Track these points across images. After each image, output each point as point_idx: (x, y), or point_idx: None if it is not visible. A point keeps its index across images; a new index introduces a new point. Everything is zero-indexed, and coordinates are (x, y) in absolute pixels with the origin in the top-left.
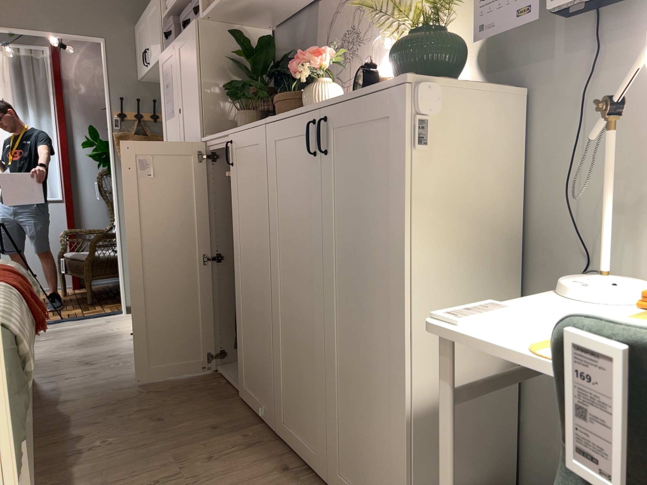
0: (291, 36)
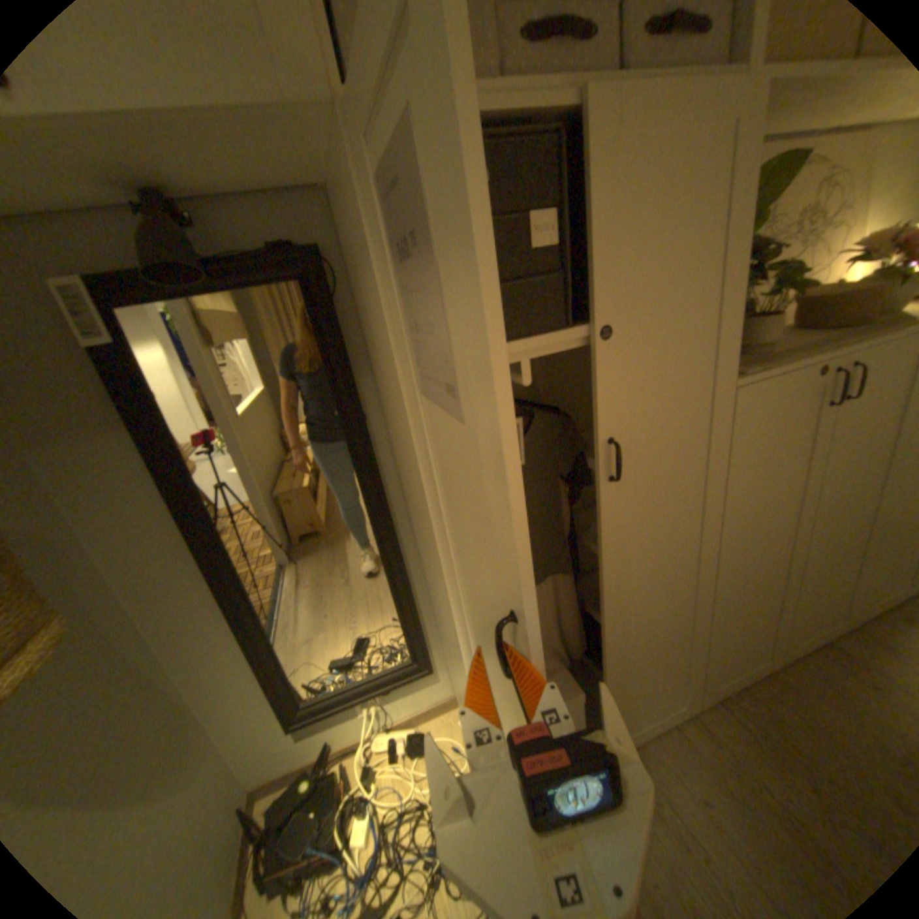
0: None
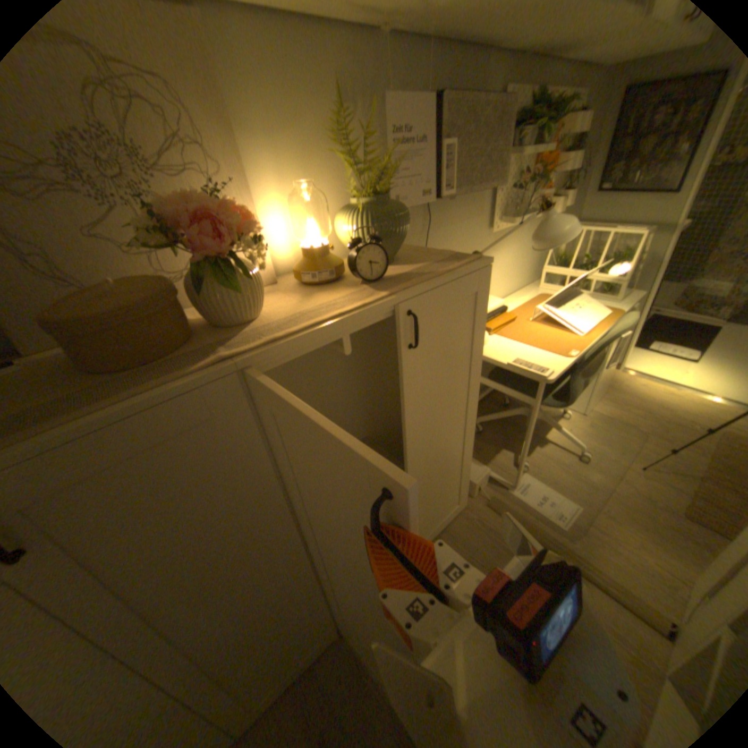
0: None
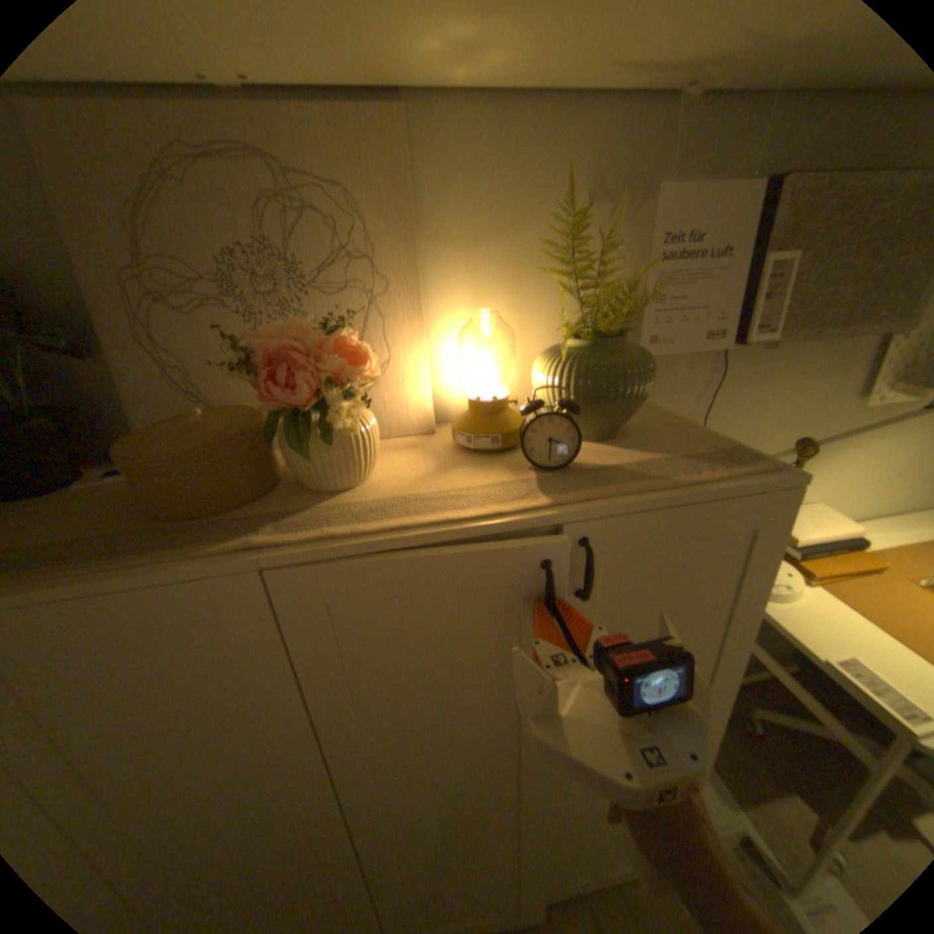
0: None
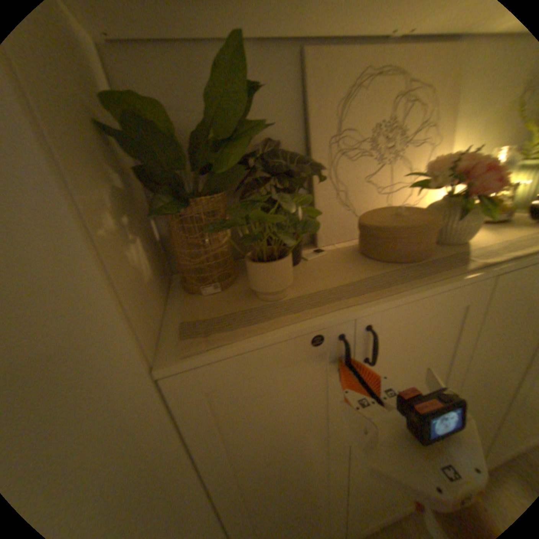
0: (199, 84)
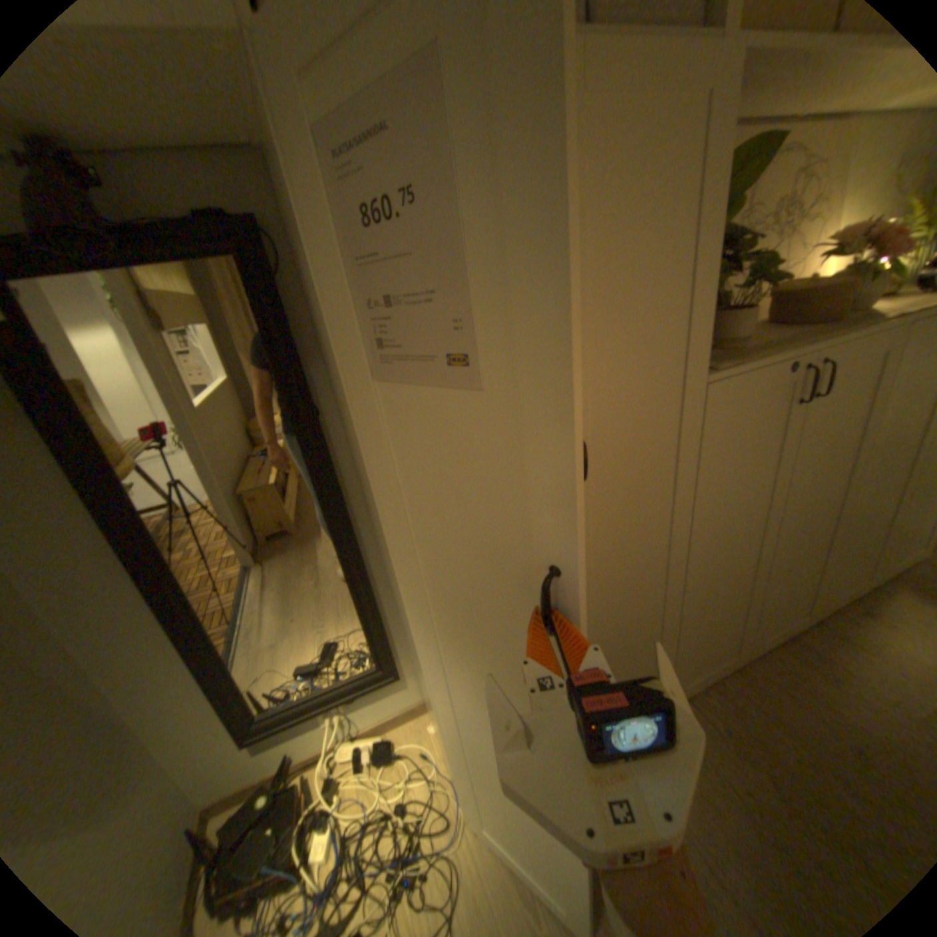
0: None
